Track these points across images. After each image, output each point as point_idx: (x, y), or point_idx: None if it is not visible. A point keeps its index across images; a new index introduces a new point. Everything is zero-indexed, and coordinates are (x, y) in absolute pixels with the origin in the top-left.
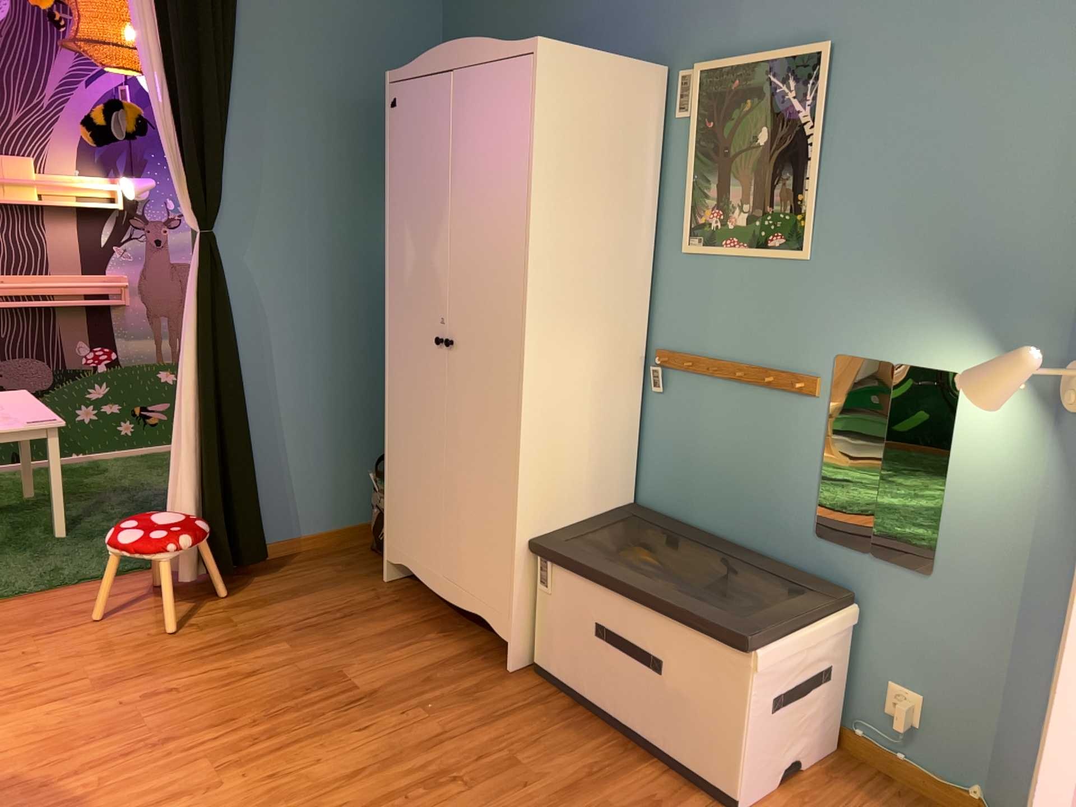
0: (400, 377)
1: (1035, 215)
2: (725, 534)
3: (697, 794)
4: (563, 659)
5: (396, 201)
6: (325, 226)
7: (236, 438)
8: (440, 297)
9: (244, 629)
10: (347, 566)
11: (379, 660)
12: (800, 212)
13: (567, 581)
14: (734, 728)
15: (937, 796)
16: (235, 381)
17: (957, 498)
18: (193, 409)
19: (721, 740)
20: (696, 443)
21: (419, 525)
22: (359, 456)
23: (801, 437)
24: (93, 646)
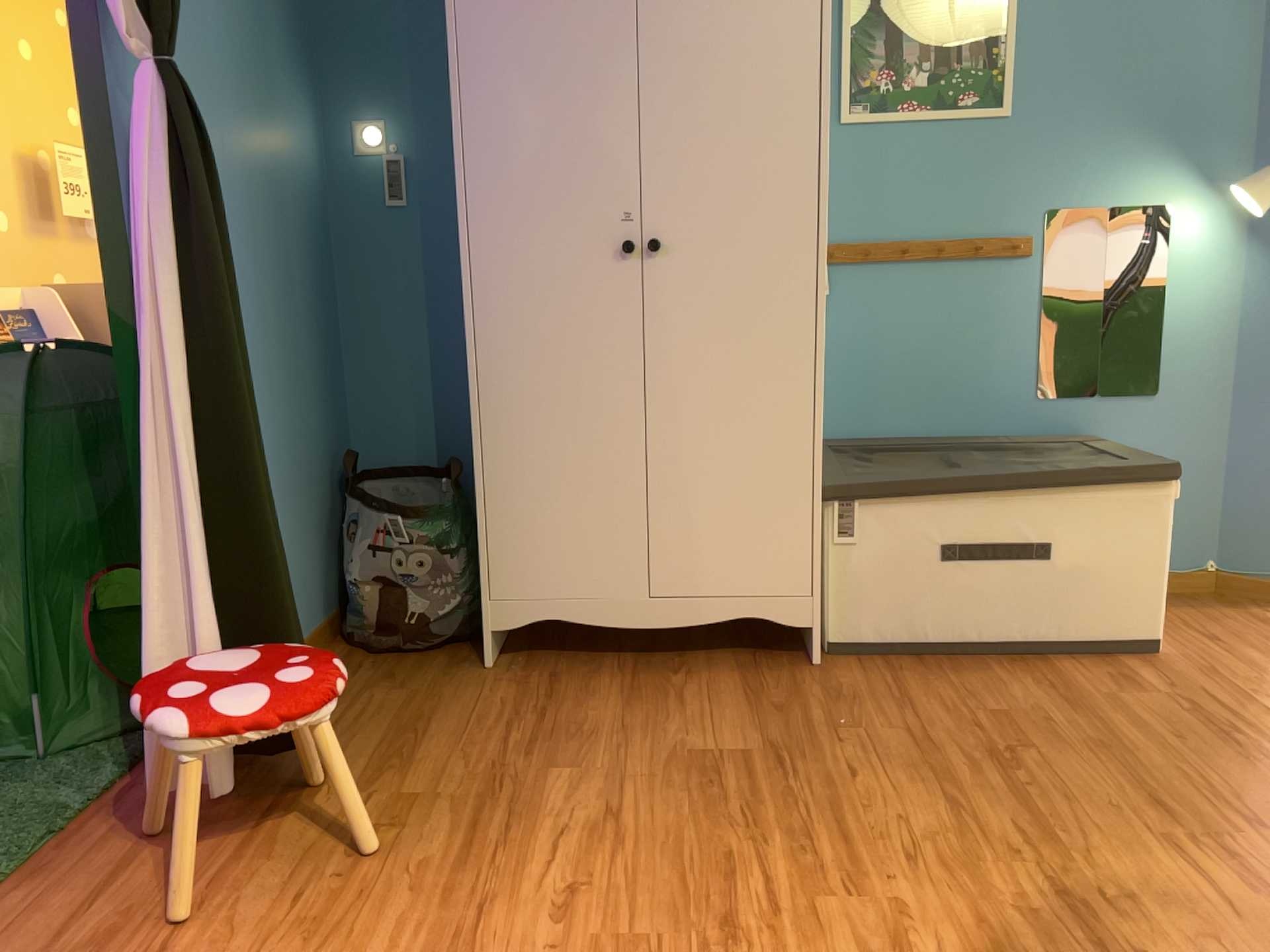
0: (514, 325)
1: (1222, 57)
2: (928, 434)
3: (1119, 657)
4: (889, 611)
5: (482, 38)
6: (238, 99)
7: (265, 480)
8: (621, 181)
9: (454, 789)
10: (395, 676)
11: (691, 721)
12: (996, 67)
13: (891, 511)
14: (1153, 567)
15: (1182, 588)
16: (246, 369)
17: (1176, 318)
18: (180, 435)
19: (1136, 588)
20: (878, 344)
21: (586, 541)
22: (306, 511)
23: (1013, 303)
24: (272, 943)
